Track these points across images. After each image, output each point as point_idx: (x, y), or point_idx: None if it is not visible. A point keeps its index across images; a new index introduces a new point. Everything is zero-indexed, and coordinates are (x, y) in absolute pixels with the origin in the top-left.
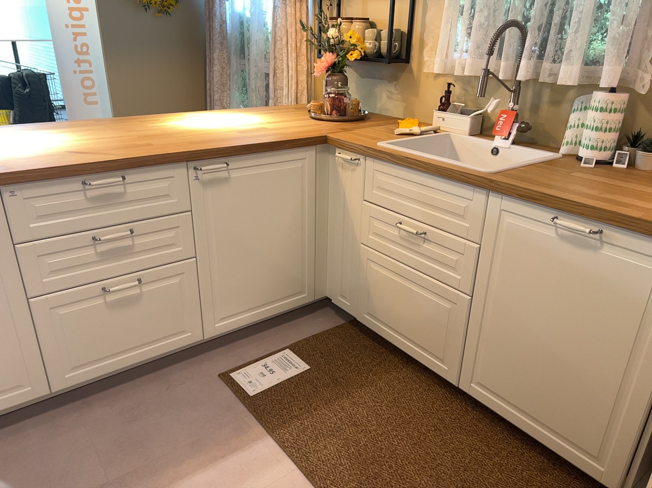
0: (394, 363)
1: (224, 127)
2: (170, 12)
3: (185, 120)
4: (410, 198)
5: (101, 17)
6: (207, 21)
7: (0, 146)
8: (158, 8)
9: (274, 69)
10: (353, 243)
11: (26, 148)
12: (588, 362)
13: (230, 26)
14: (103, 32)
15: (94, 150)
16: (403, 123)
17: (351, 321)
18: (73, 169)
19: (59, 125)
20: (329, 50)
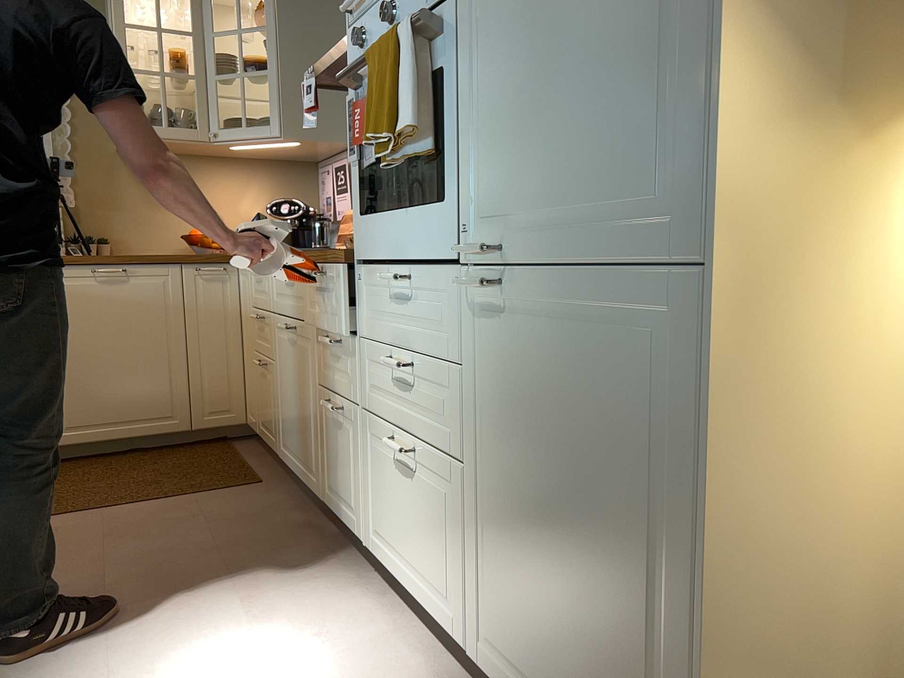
0: None
1: None
2: None
3: None
4: None
5: None
6: None
7: None
8: None
9: None
10: None
11: None
12: (144, 355)
13: None
14: None
15: None
16: None
17: None
18: None
19: None
20: None
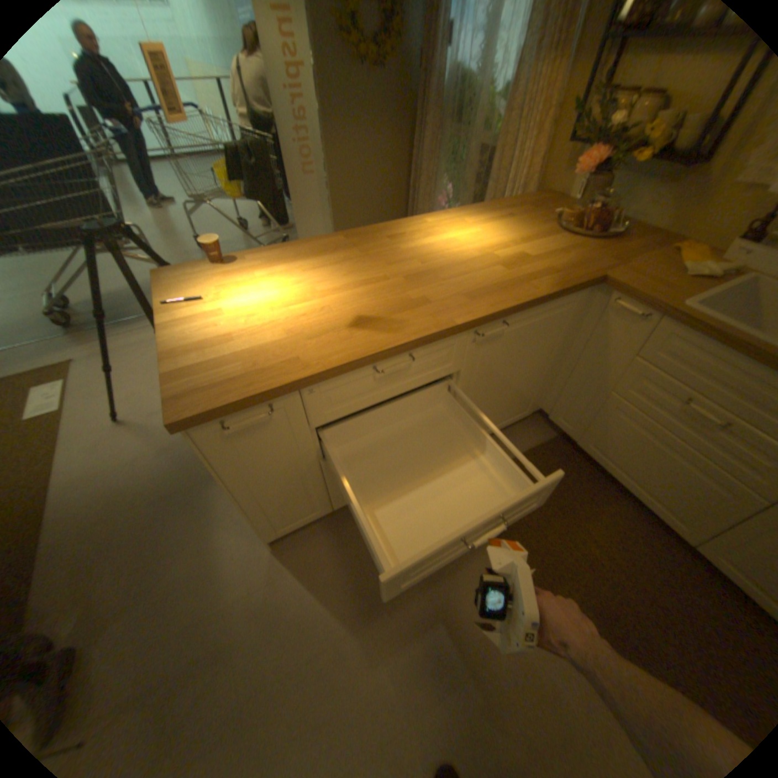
0: (614, 494)
1: (481, 252)
2: (384, 61)
3: (430, 232)
4: (725, 383)
5: (315, 73)
6: (419, 70)
7: (274, 300)
8: (372, 57)
9: (503, 145)
10: (601, 386)
11: (301, 307)
12: None
13: (446, 78)
14: (318, 92)
15: (372, 314)
16: (690, 251)
17: (563, 435)
18: (366, 359)
19: (312, 246)
20: (607, 139)
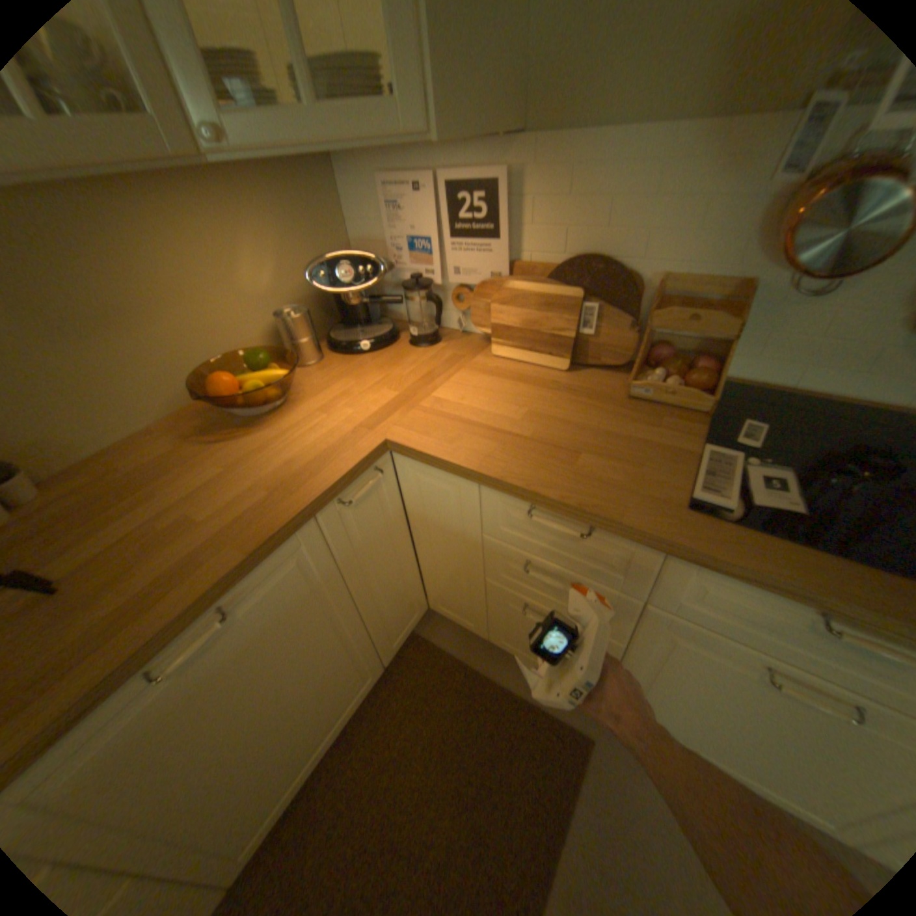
0: None
1: None
2: None
3: None
4: None
5: None
6: None
7: None
8: None
9: None
10: None
11: None
12: (311, 672)
13: None
14: None
15: None
16: None
17: None
18: None
19: None
20: None
